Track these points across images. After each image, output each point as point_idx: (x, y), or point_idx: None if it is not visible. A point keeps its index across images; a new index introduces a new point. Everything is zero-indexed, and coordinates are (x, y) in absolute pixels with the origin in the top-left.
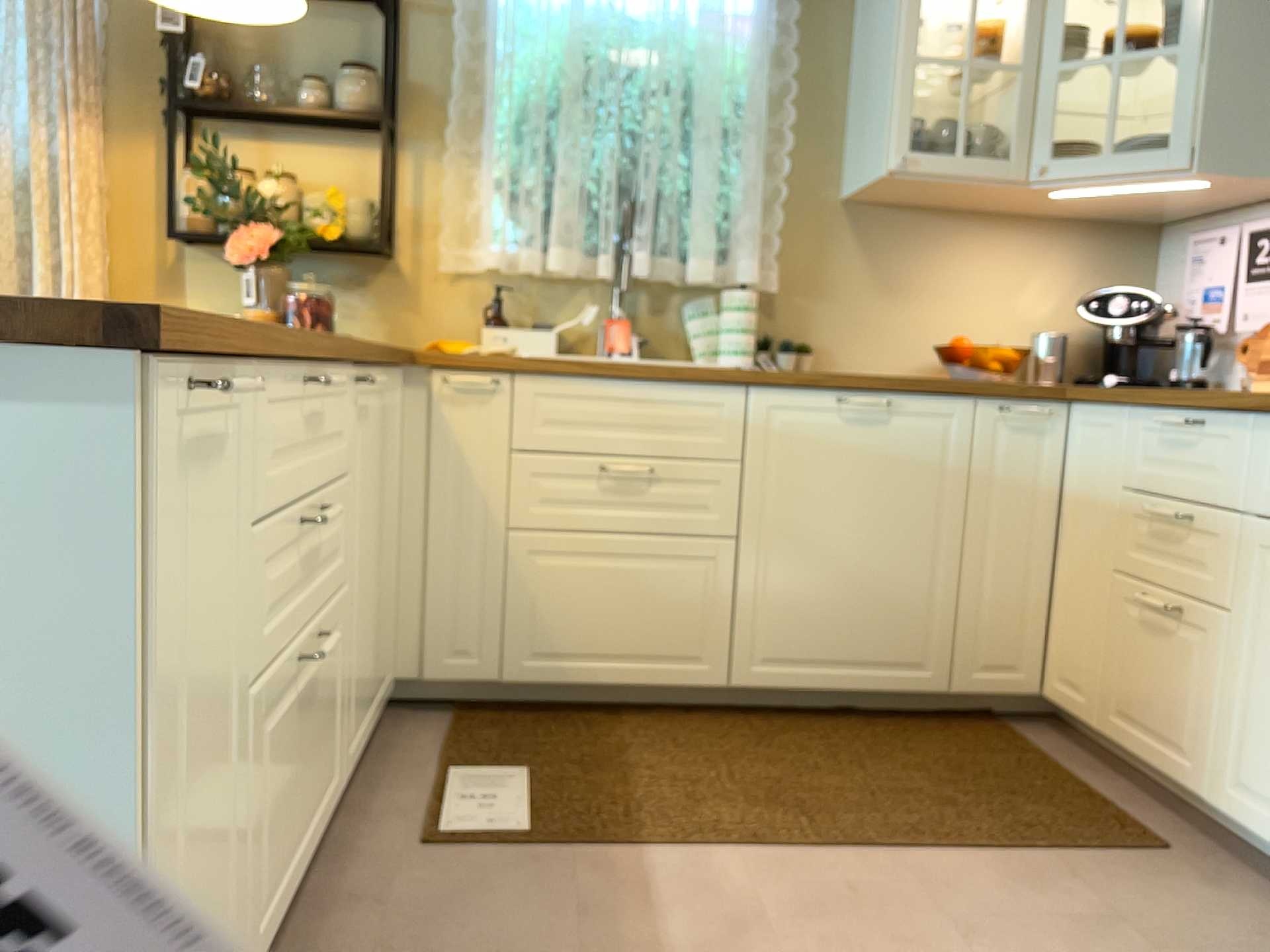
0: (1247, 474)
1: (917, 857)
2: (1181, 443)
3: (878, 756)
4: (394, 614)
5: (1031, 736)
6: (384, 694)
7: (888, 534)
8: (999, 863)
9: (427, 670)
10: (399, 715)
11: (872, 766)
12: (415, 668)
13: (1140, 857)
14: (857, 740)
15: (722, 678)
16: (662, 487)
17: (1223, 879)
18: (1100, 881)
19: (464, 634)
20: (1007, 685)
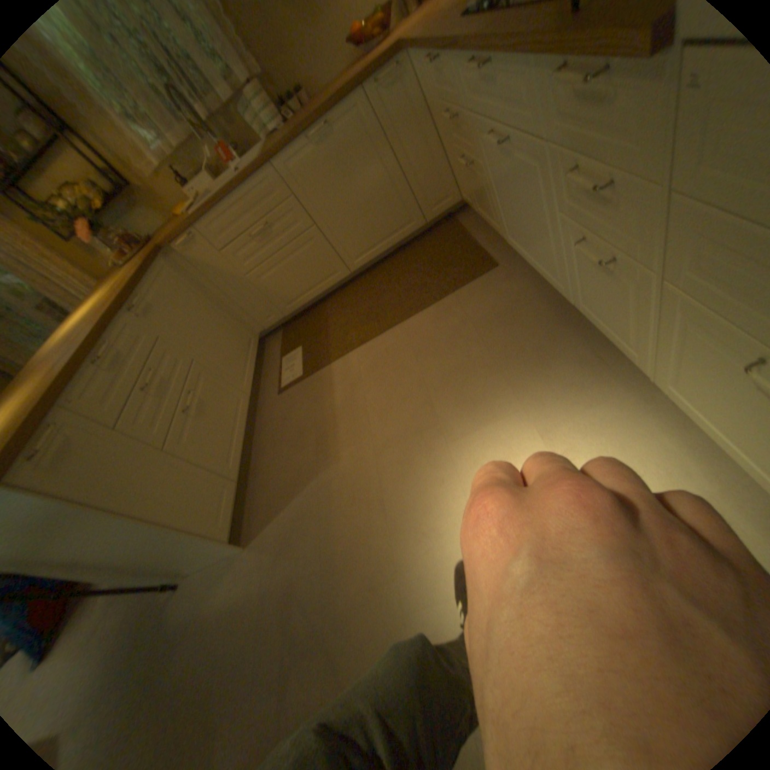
0: (458, 84)
1: (409, 319)
2: (438, 67)
3: (405, 269)
4: (241, 319)
5: (463, 218)
6: (255, 345)
7: (365, 180)
8: (435, 306)
9: (265, 325)
10: (270, 338)
11: (402, 277)
12: (262, 326)
13: (485, 273)
14: (399, 264)
15: (347, 271)
16: (275, 225)
17: (513, 267)
18: (468, 295)
19: (264, 310)
20: (446, 204)
